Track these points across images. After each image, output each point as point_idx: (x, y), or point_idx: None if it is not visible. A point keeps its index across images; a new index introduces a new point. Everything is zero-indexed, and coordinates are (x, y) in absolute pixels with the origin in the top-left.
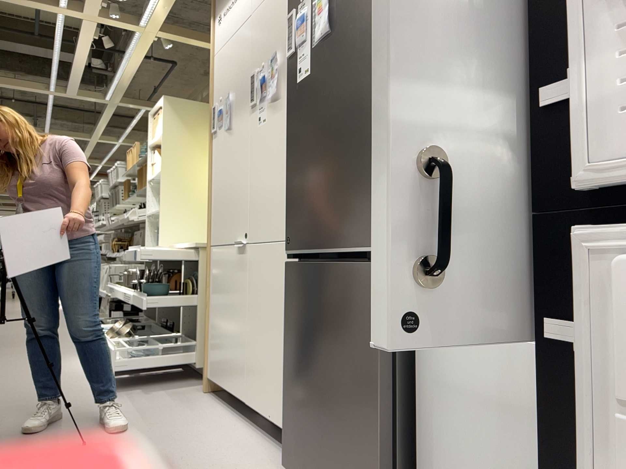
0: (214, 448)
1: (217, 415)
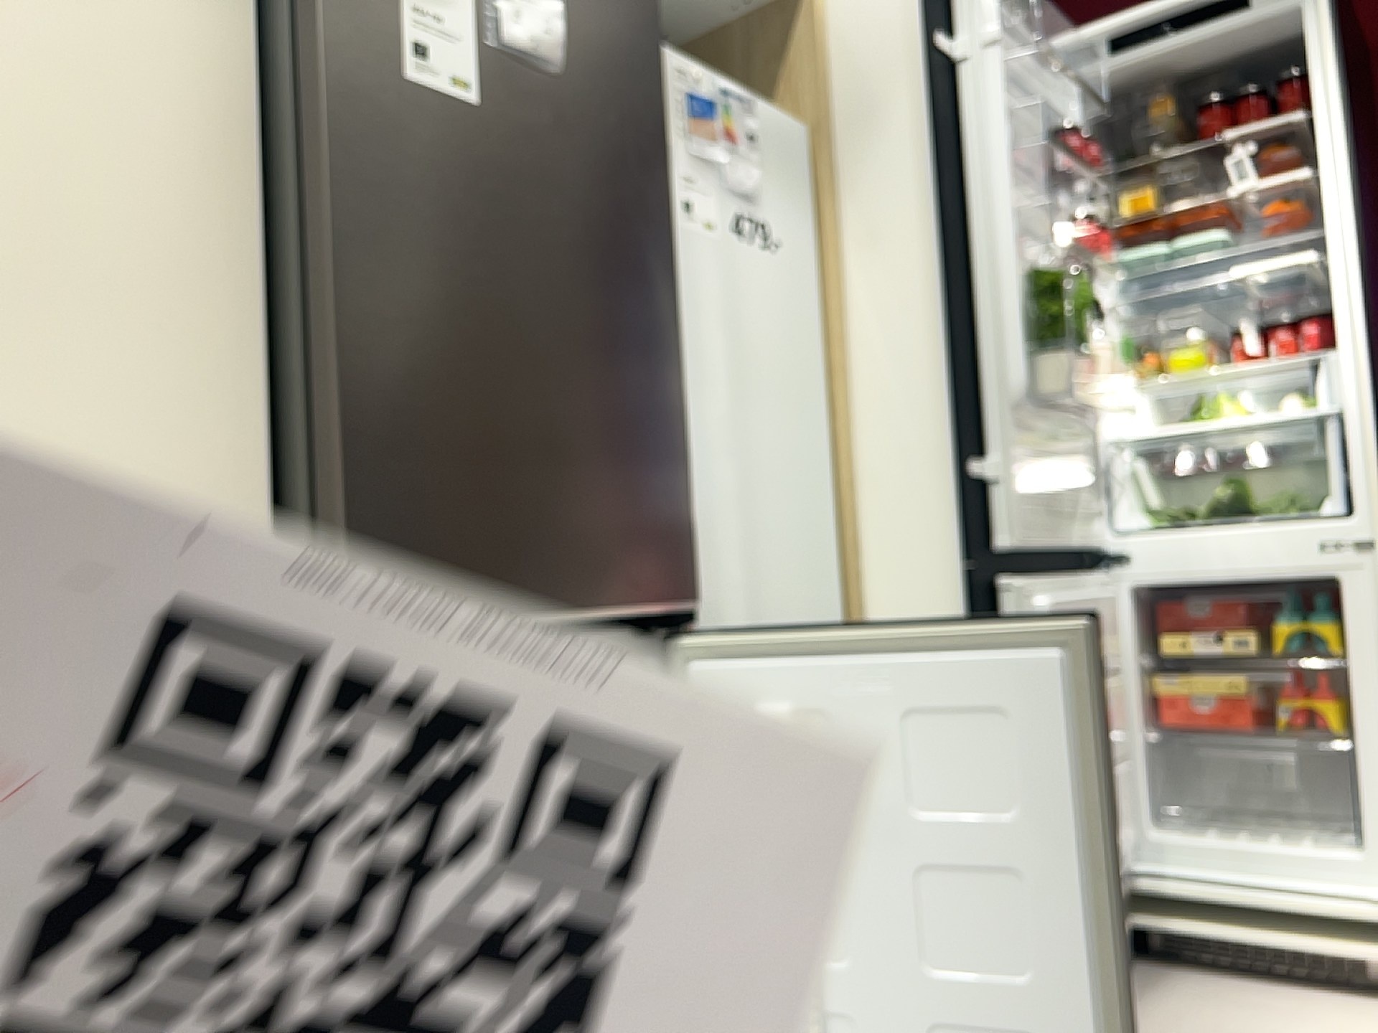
0: None
1: None
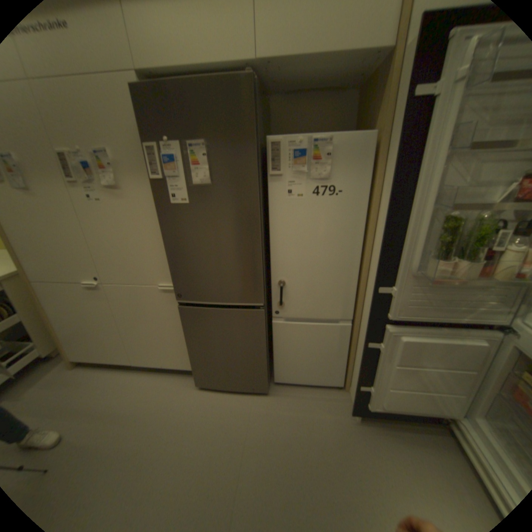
0: (140, 400)
1: (108, 379)
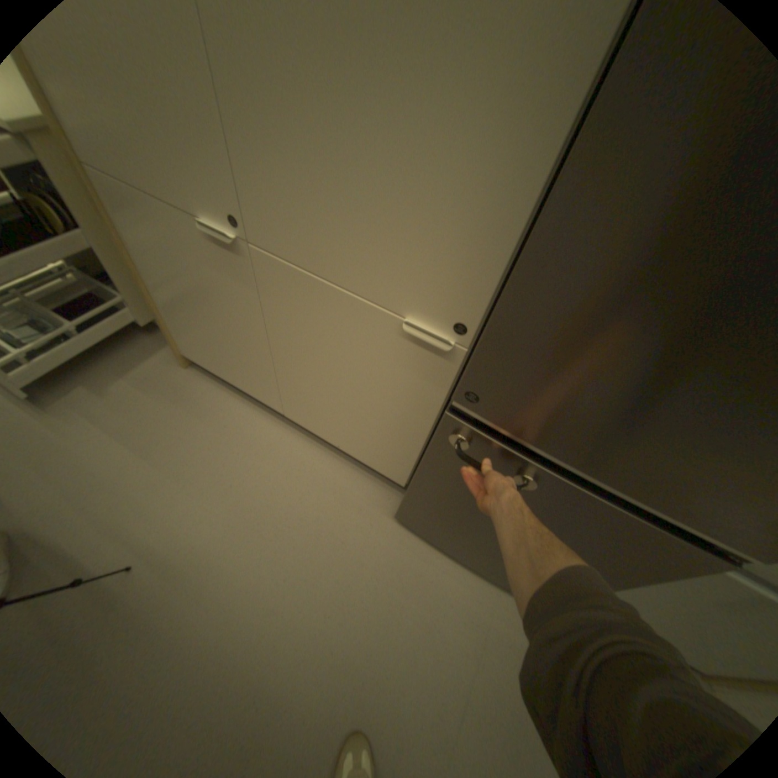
0: (290, 492)
1: (242, 418)
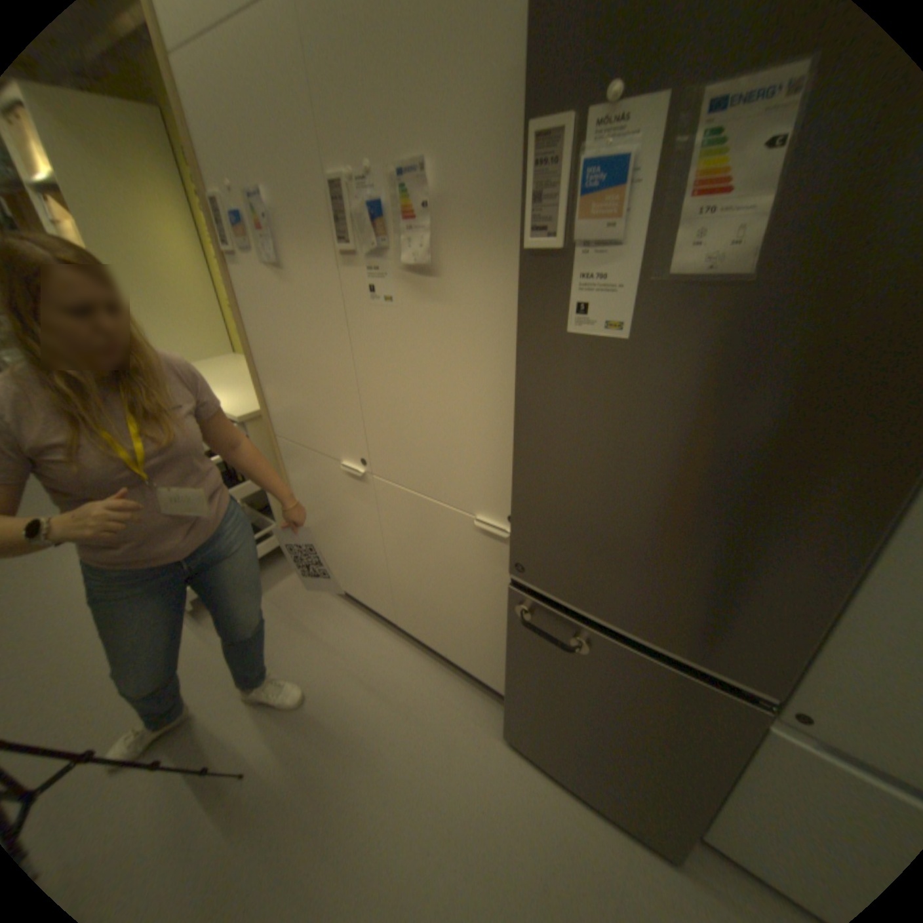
0: (398, 707)
1: (359, 631)
